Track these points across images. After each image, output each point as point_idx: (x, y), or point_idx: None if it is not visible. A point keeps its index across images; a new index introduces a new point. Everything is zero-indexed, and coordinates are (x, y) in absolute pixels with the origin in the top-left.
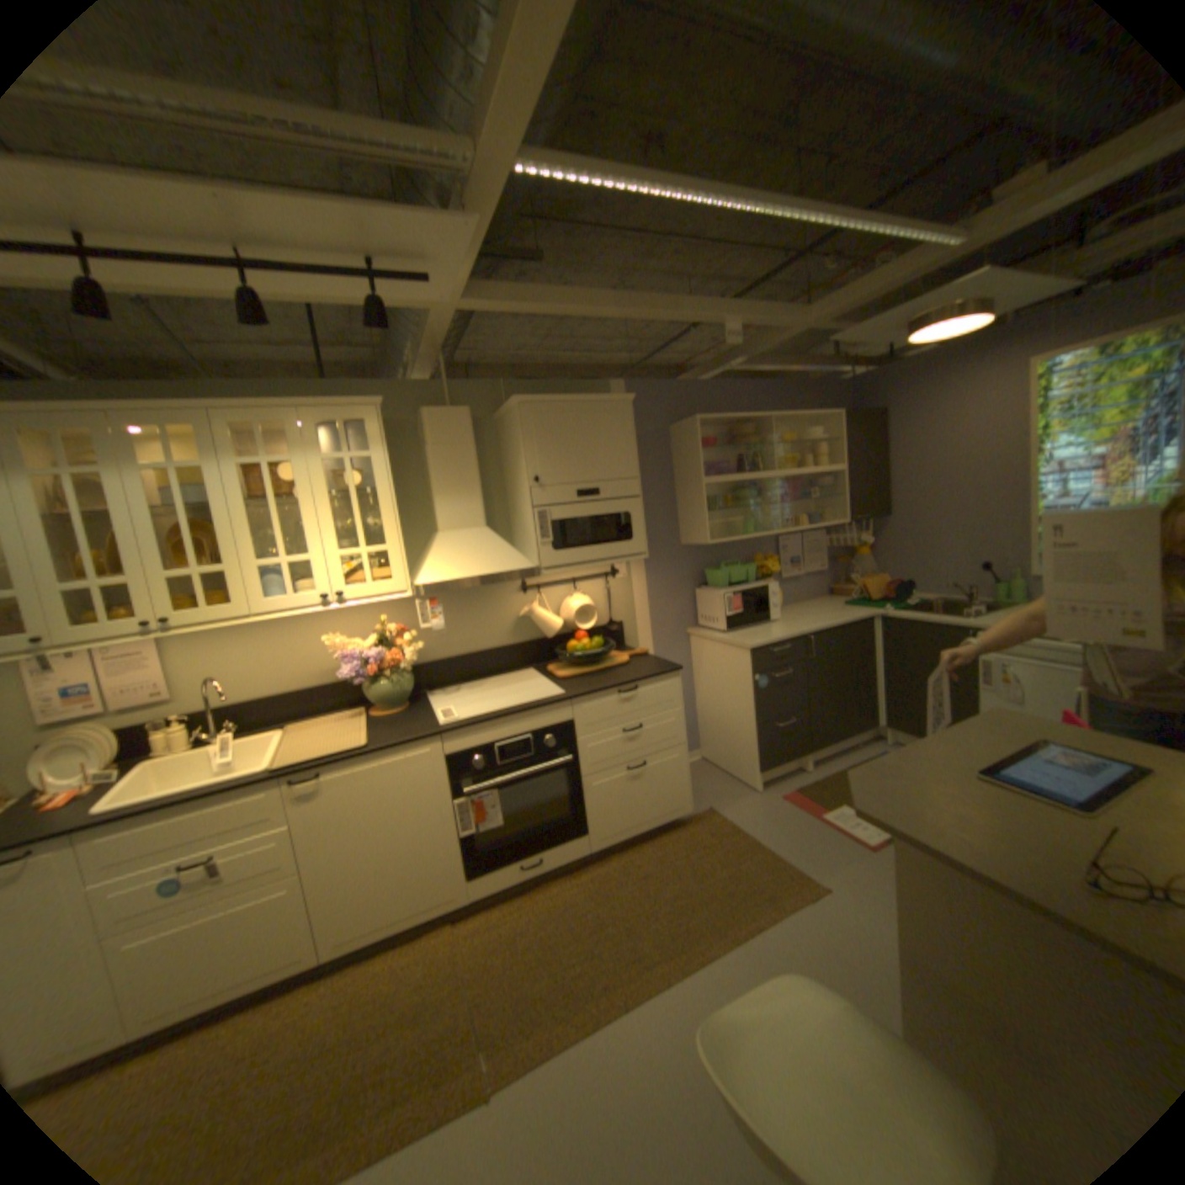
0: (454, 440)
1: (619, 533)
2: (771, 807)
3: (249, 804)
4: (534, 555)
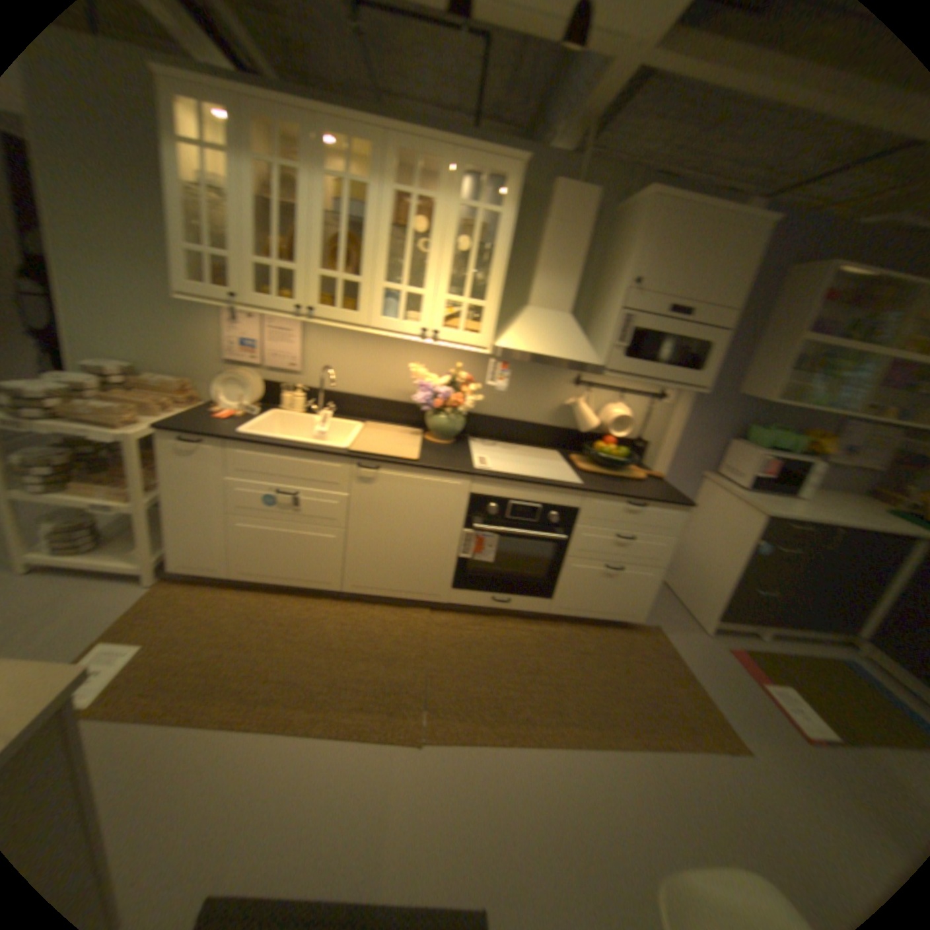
0: (574, 219)
1: (692, 360)
2: (716, 653)
3: (327, 469)
4: (603, 354)
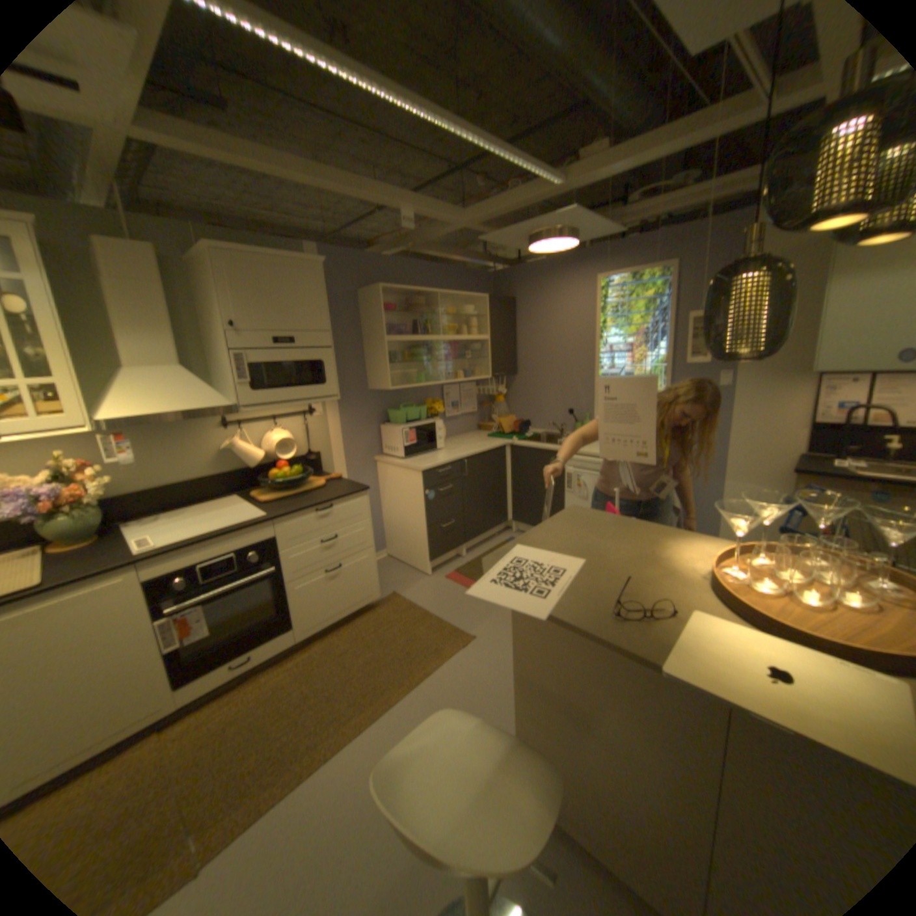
0: (136, 275)
1: (314, 378)
2: (437, 585)
3: None
4: (232, 393)
